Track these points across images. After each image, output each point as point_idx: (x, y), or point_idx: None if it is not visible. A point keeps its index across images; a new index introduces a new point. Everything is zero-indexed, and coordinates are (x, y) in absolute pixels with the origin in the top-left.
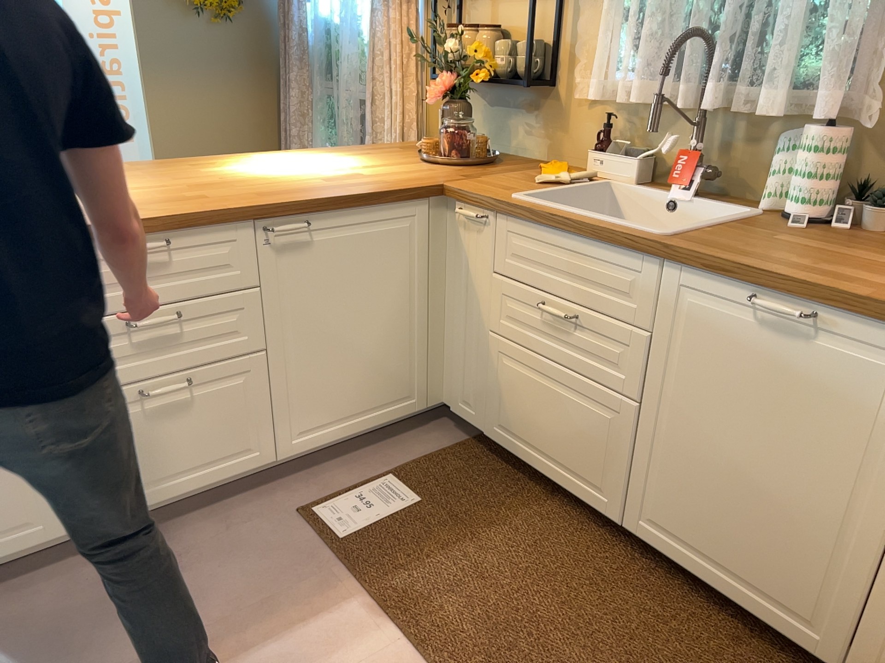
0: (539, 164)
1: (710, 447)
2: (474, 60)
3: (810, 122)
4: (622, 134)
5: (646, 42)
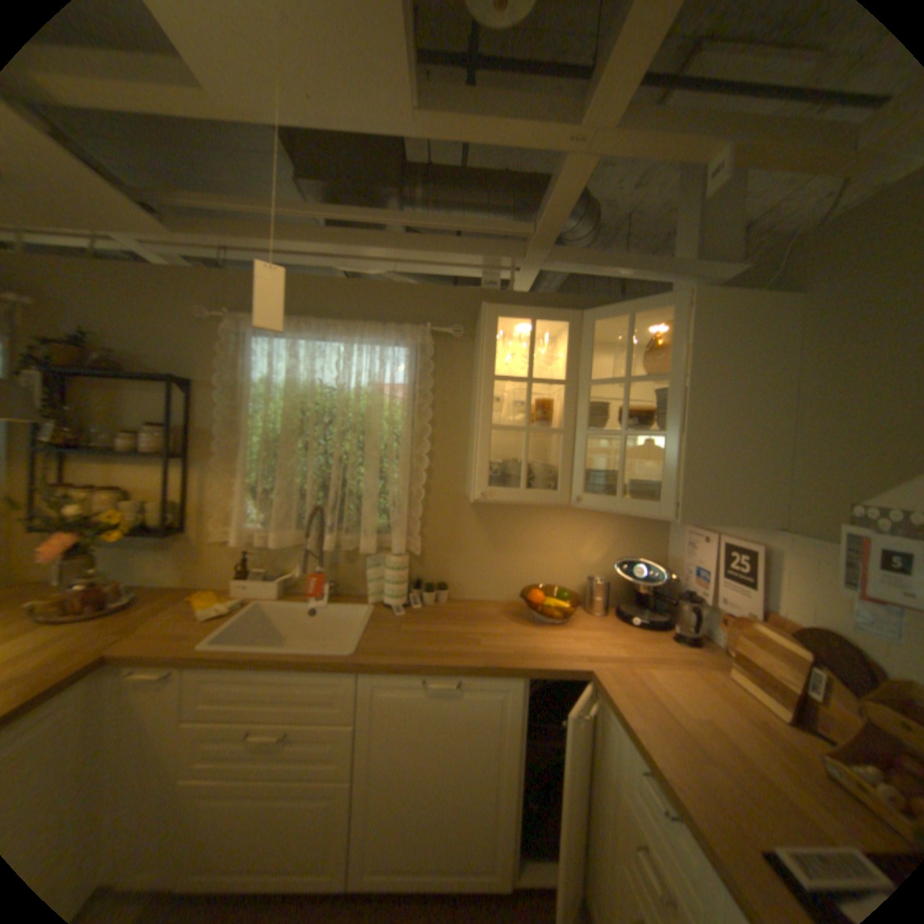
0: (175, 593)
1: (409, 791)
2: (102, 521)
3: (383, 549)
4: (254, 563)
5: (275, 508)
